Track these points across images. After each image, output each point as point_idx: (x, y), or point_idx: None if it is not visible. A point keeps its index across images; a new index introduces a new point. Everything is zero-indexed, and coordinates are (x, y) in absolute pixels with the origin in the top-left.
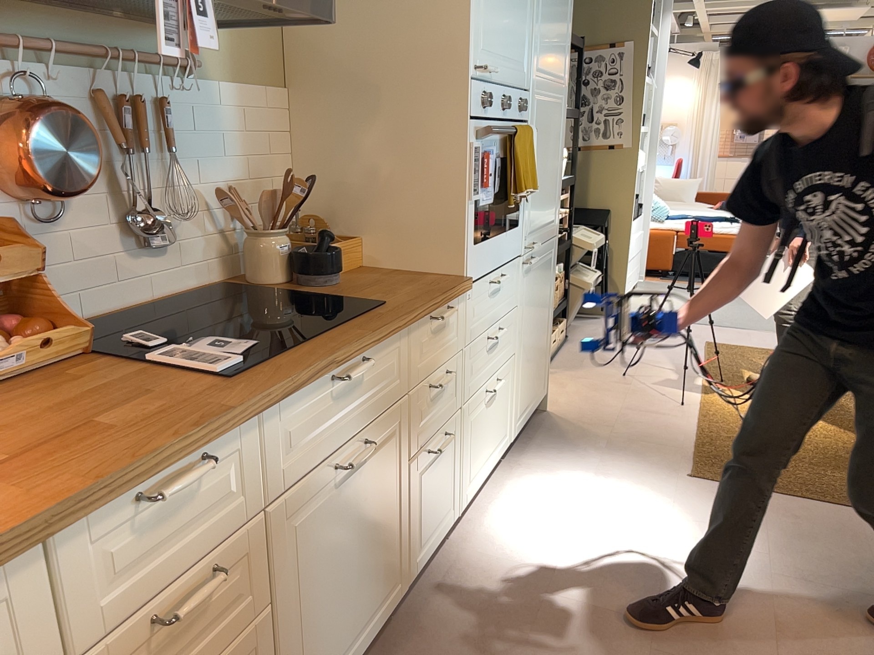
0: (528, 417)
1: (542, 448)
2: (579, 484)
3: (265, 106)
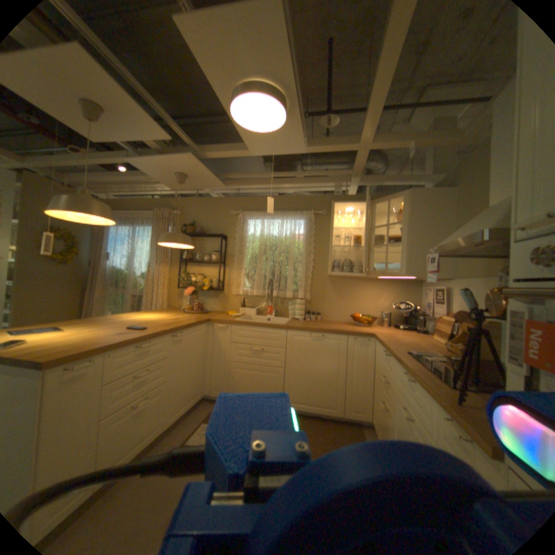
0: None
1: None
2: None
3: None
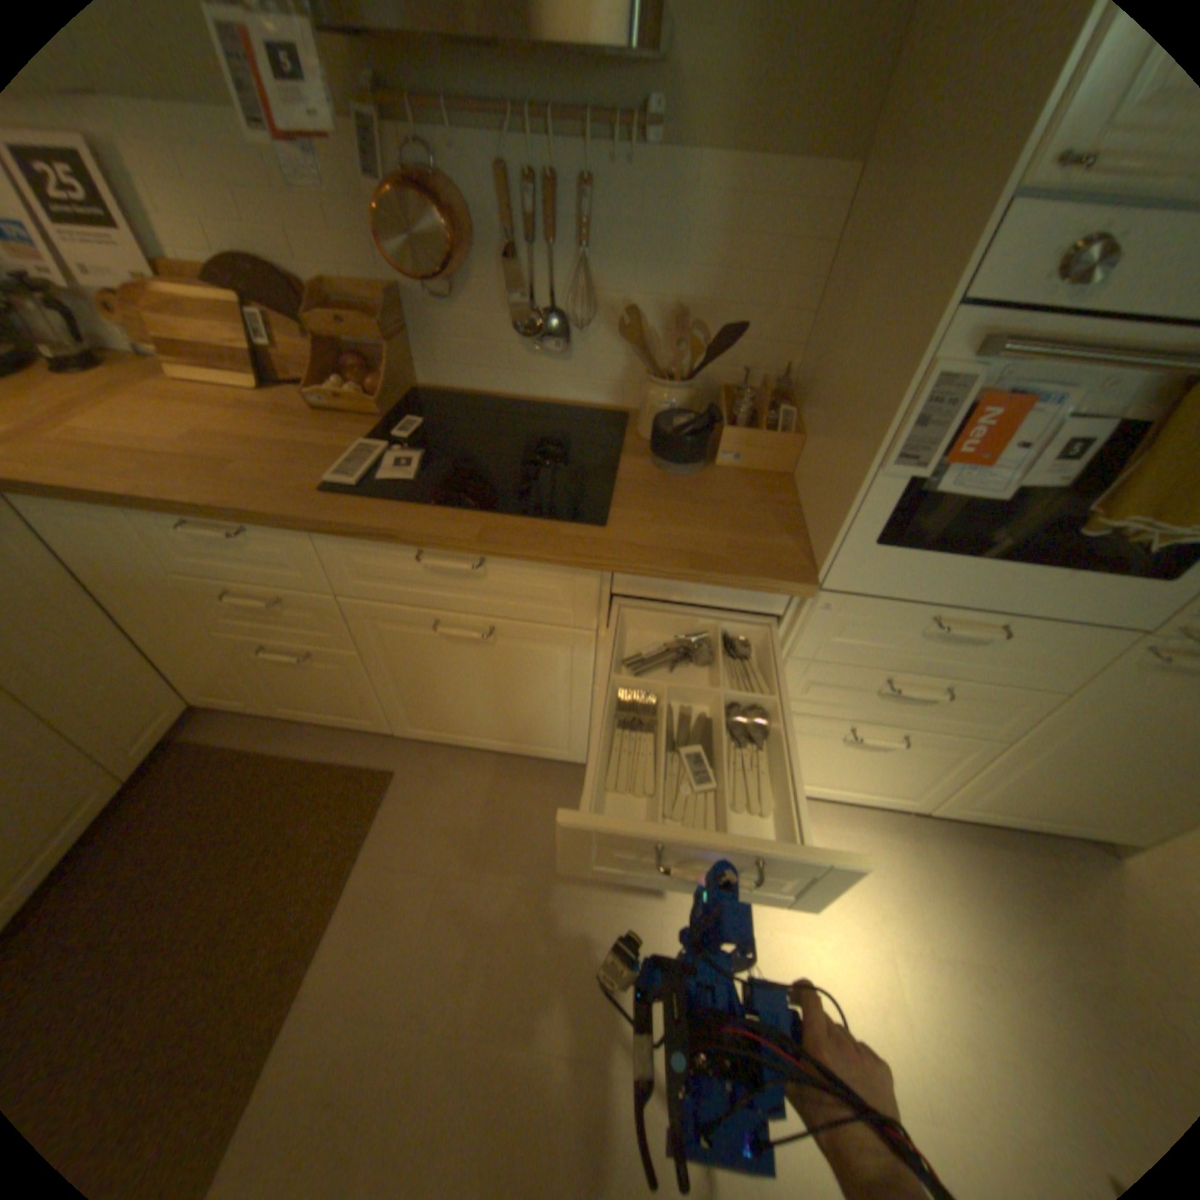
0: (1027, 830)
1: (991, 870)
2: (926, 944)
3: (785, 188)
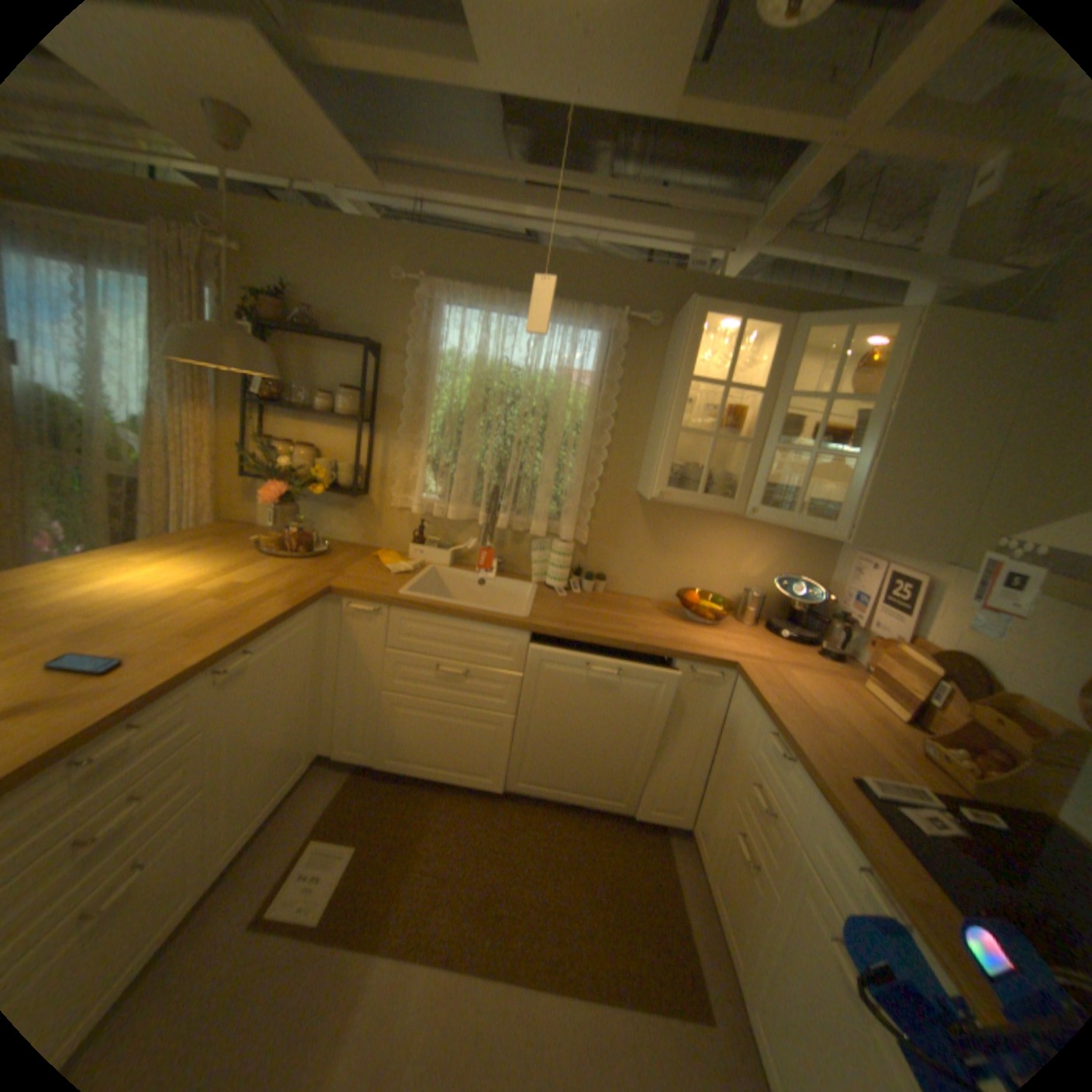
0: None
1: None
2: None
3: None
